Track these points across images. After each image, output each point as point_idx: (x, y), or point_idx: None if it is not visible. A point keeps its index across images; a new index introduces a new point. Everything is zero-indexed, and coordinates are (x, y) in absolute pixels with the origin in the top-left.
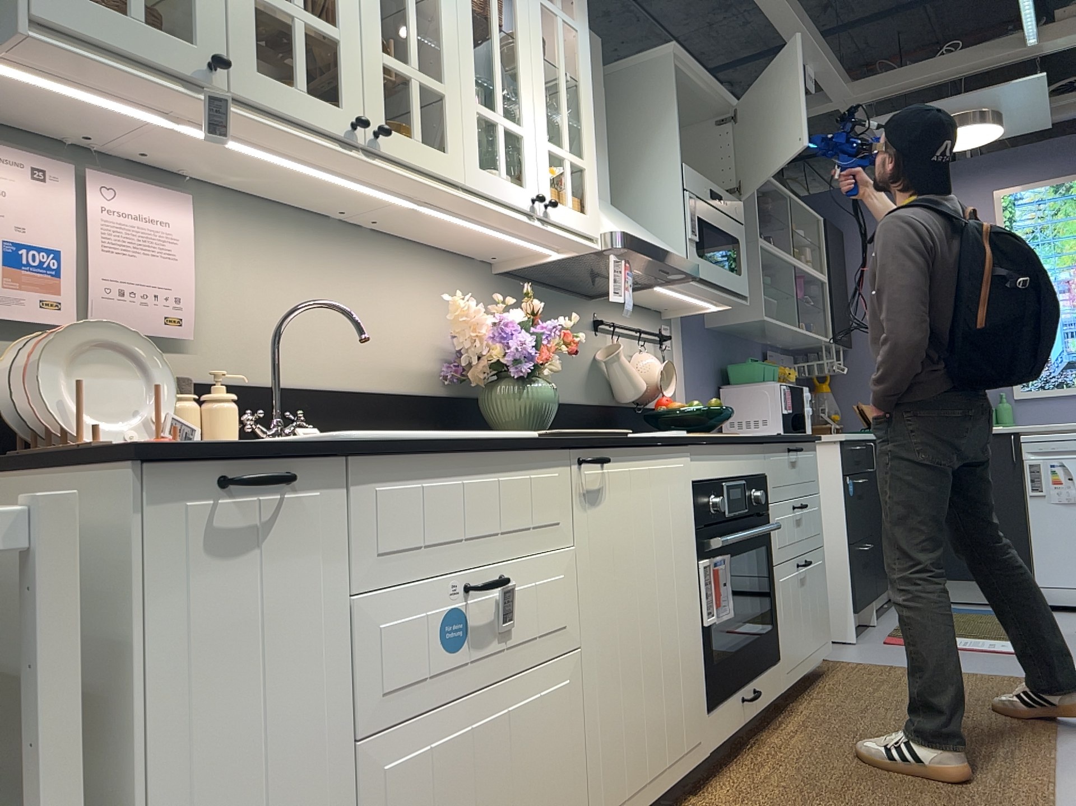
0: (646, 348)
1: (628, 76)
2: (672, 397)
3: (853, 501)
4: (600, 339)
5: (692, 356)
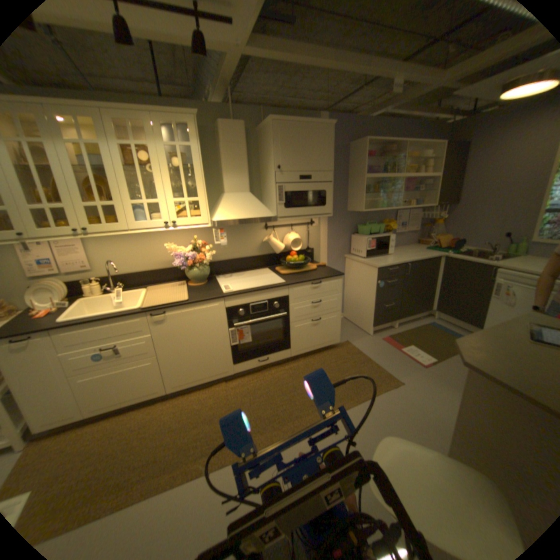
0: (299, 229)
1: (264, 130)
2: (315, 244)
3: (381, 290)
4: (267, 232)
5: (332, 226)
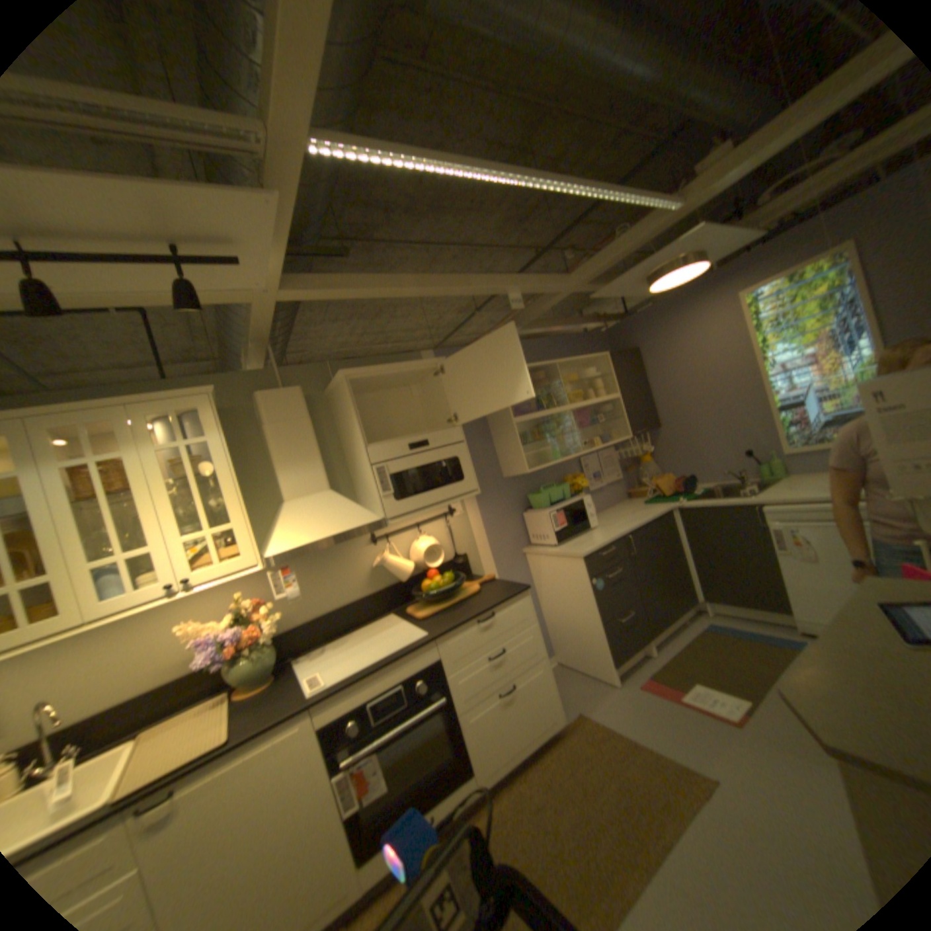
0: (431, 527)
1: (336, 390)
2: (466, 545)
3: (602, 595)
4: (377, 547)
5: (486, 507)
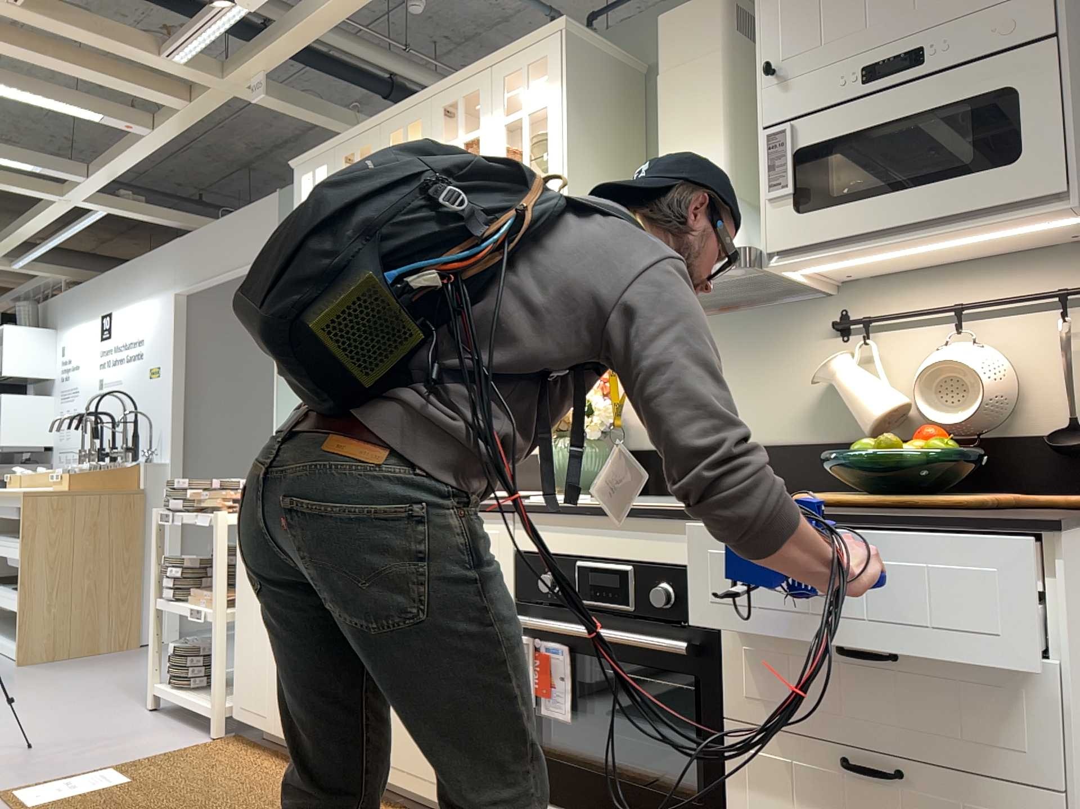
0: (1013, 326)
1: None
2: None
3: None
4: (847, 346)
5: None
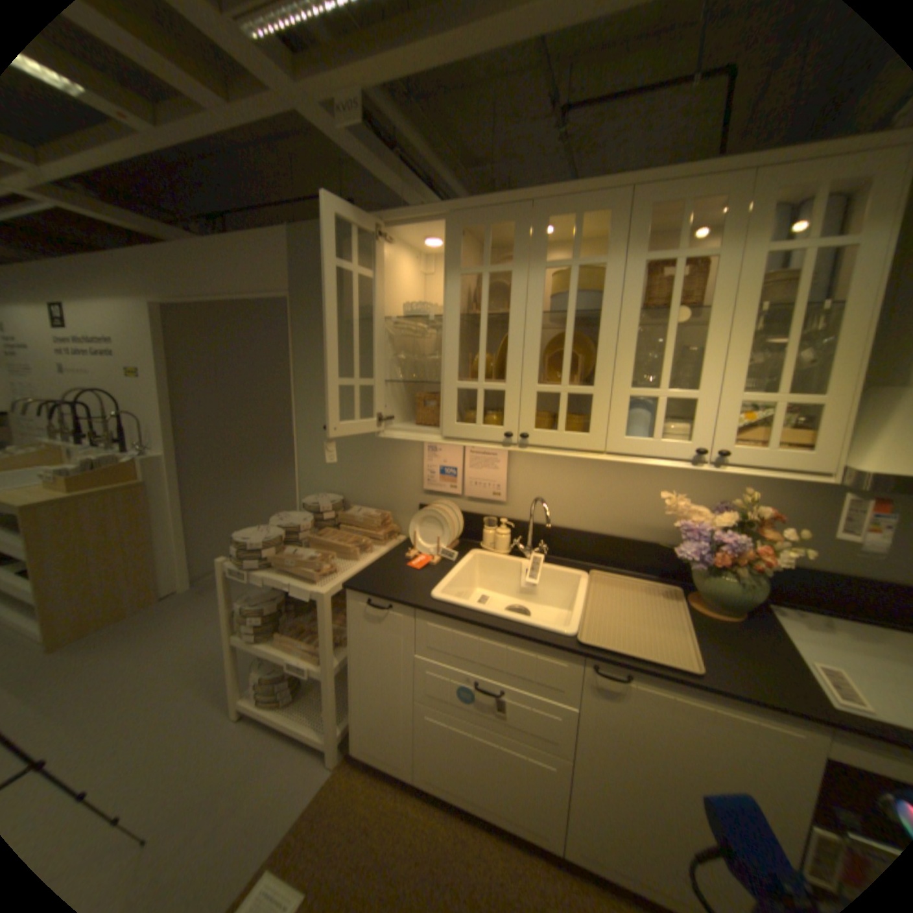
0: None
1: None
2: None
3: None
4: None
5: None
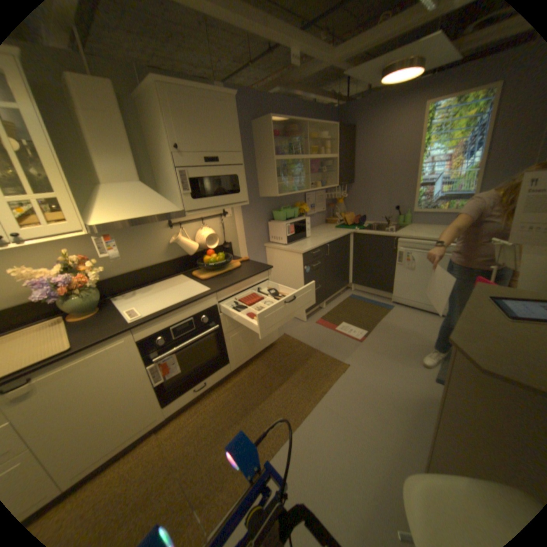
0: (211, 222)
1: (145, 95)
2: (231, 237)
3: (307, 275)
4: (173, 231)
5: (247, 214)
